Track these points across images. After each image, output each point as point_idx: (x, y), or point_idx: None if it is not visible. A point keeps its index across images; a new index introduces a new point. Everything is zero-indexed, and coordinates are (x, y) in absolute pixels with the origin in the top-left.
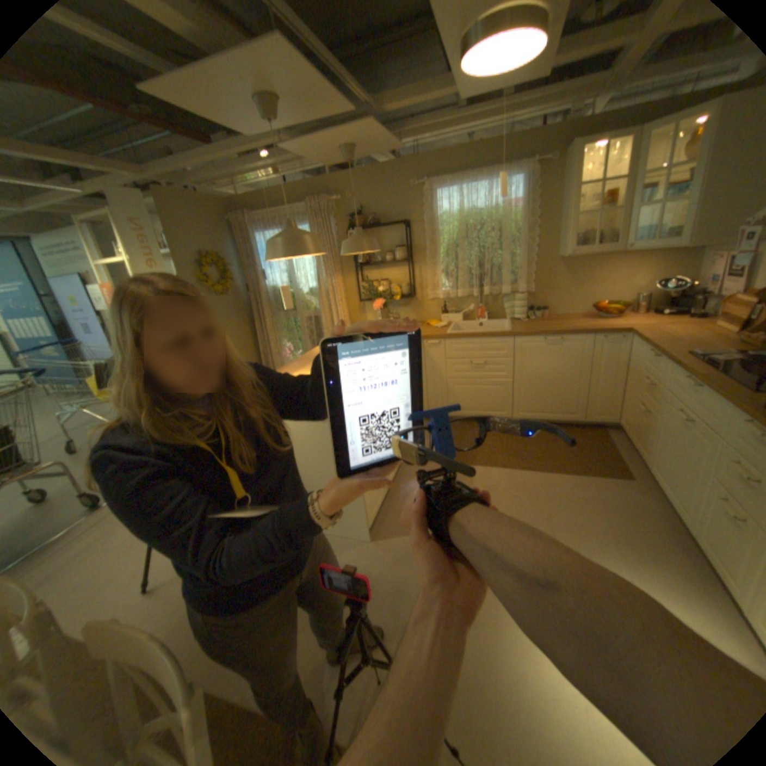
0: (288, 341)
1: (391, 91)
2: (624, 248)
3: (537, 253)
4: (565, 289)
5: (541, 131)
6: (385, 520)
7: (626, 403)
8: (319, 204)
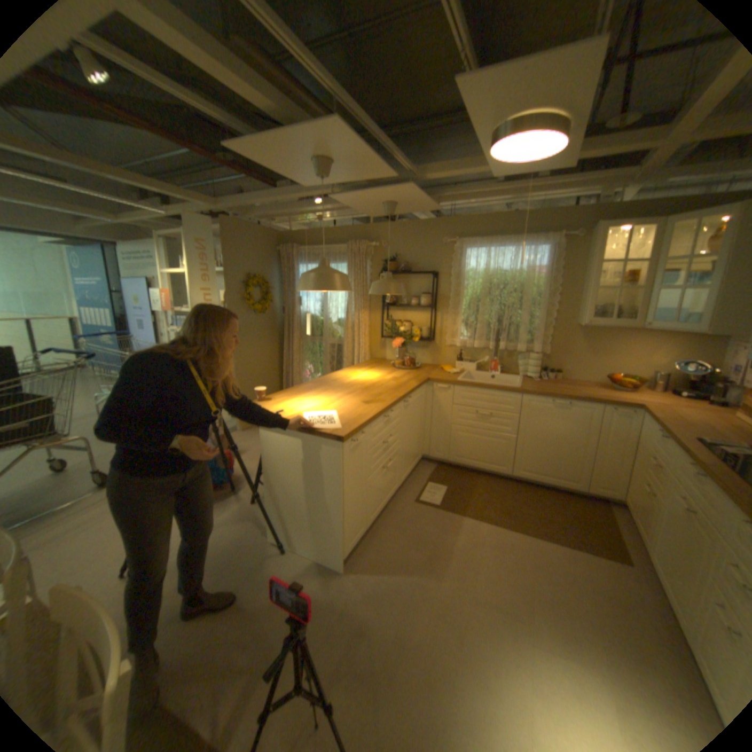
0: (310, 363)
1: (434, 163)
2: (645, 325)
3: (556, 317)
4: (581, 356)
5: (570, 210)
6: (363, 554)
7: (634, 482)
8: (359, 247)
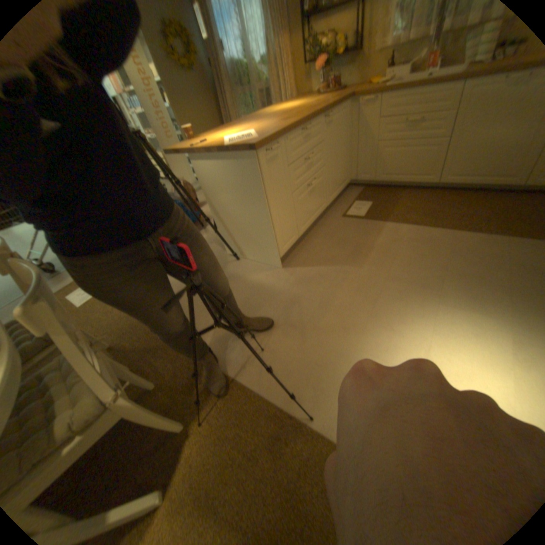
0: None
1: None
2: None
3: None
4: None
5: None
6: (297, 254)
7: None
8: None
